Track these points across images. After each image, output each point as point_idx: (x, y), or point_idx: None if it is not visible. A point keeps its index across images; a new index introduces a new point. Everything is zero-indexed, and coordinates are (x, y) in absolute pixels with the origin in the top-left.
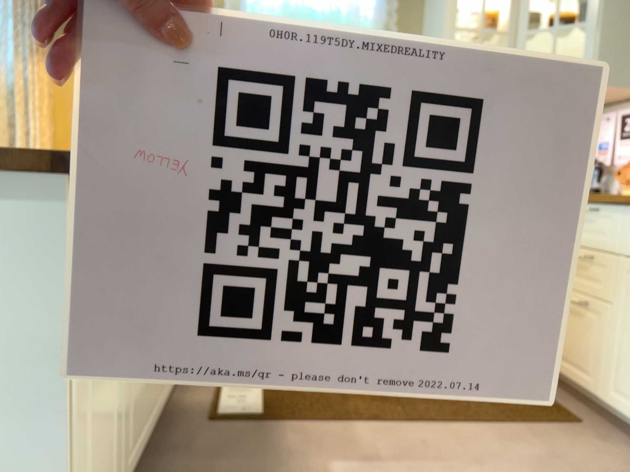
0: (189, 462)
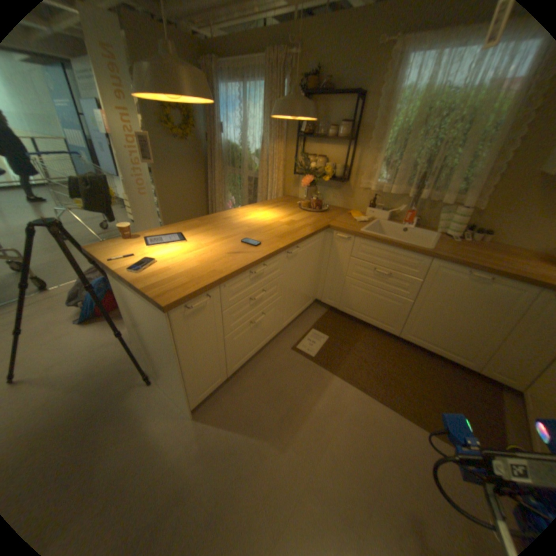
0: (271, 367)
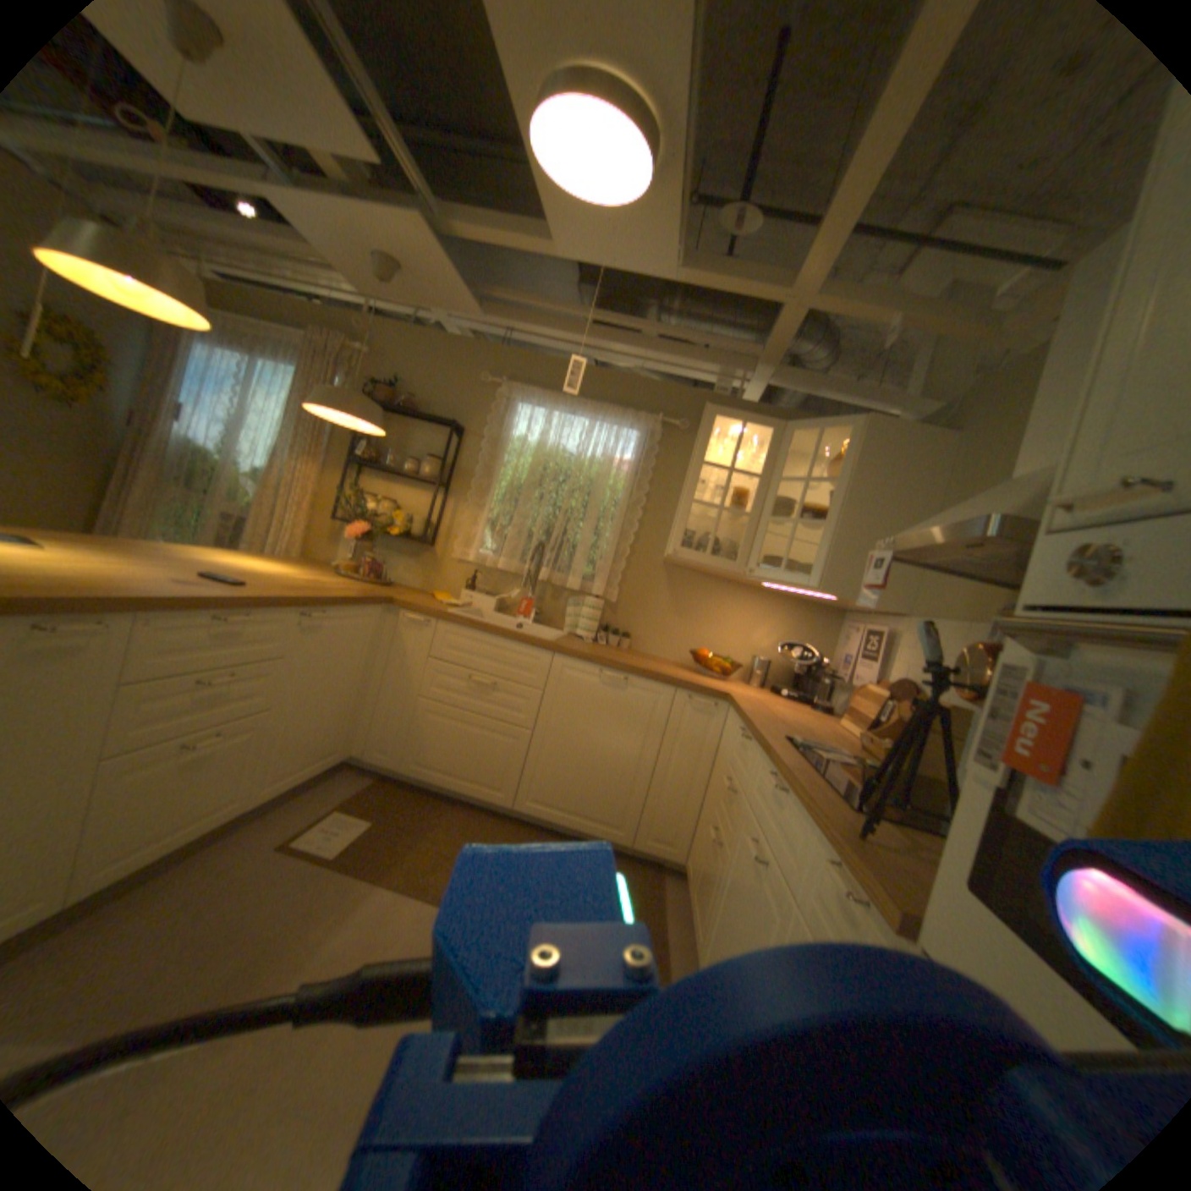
0: (209, 890)
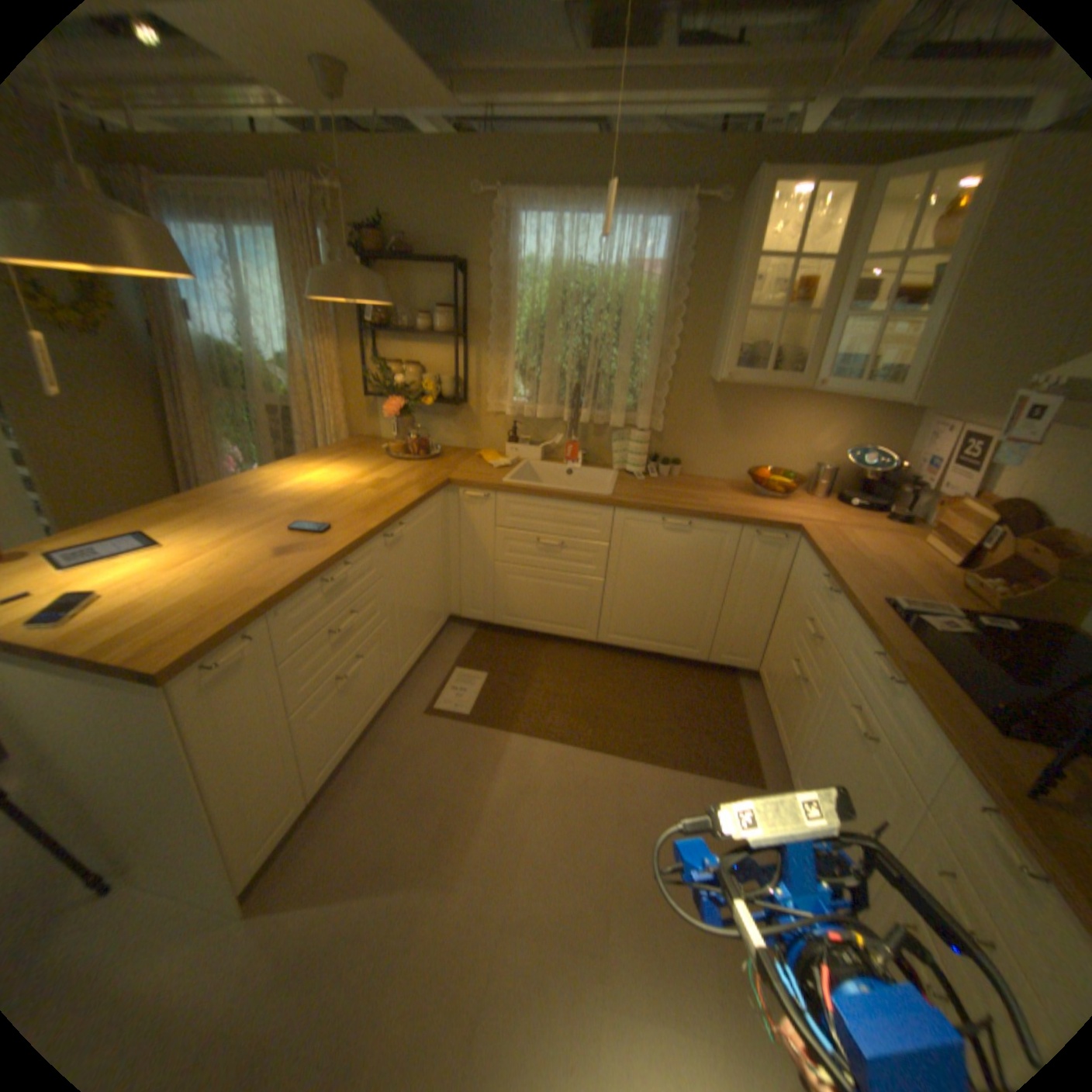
0: (392, 759)
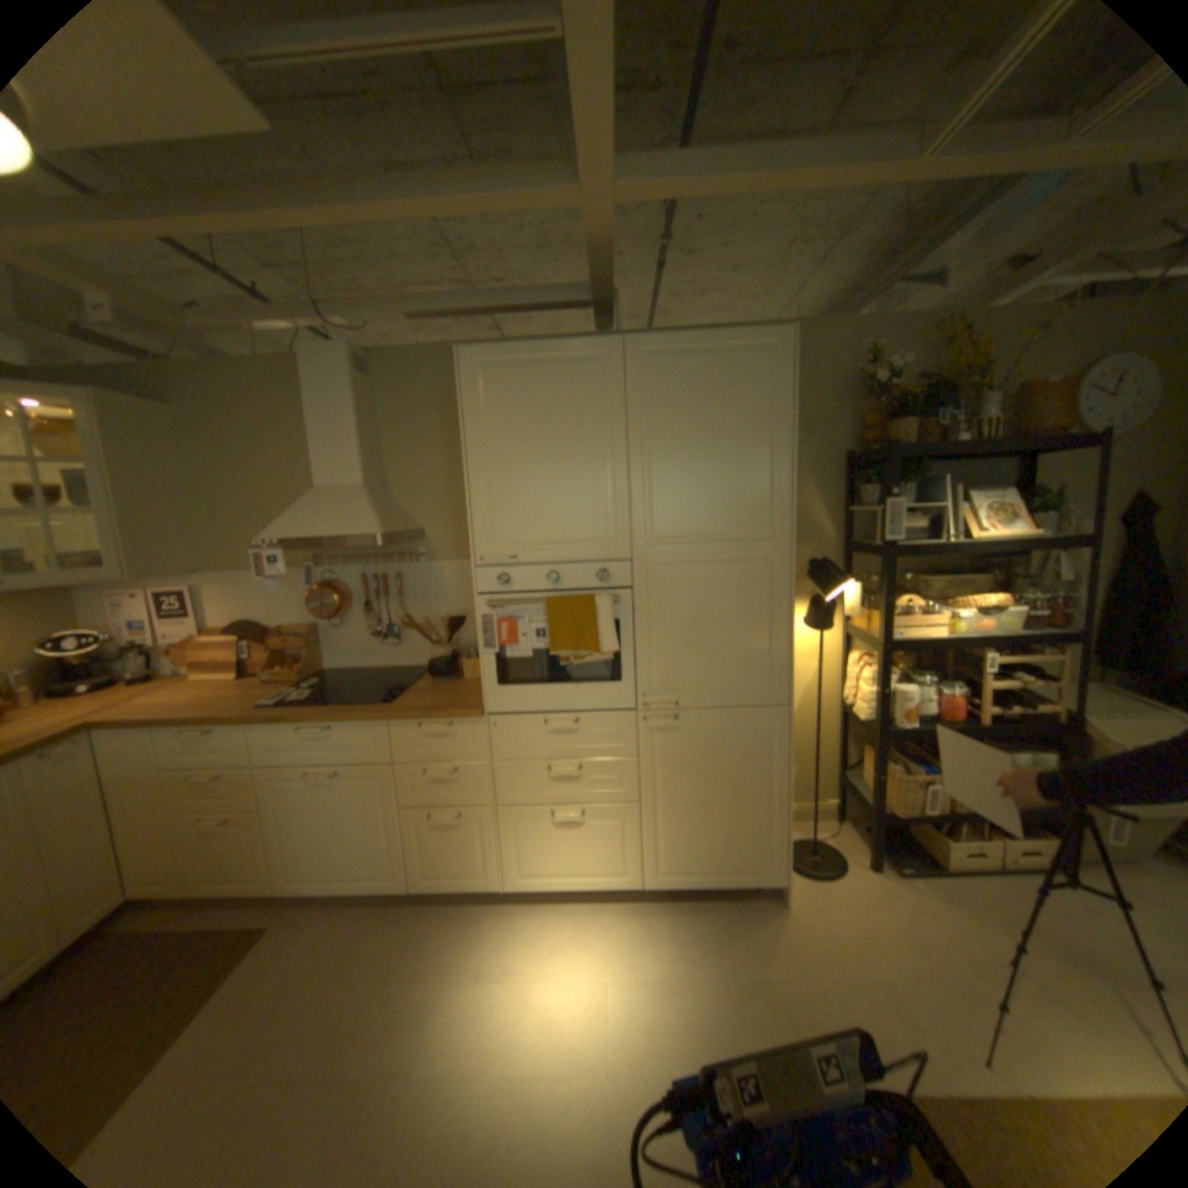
0: None
